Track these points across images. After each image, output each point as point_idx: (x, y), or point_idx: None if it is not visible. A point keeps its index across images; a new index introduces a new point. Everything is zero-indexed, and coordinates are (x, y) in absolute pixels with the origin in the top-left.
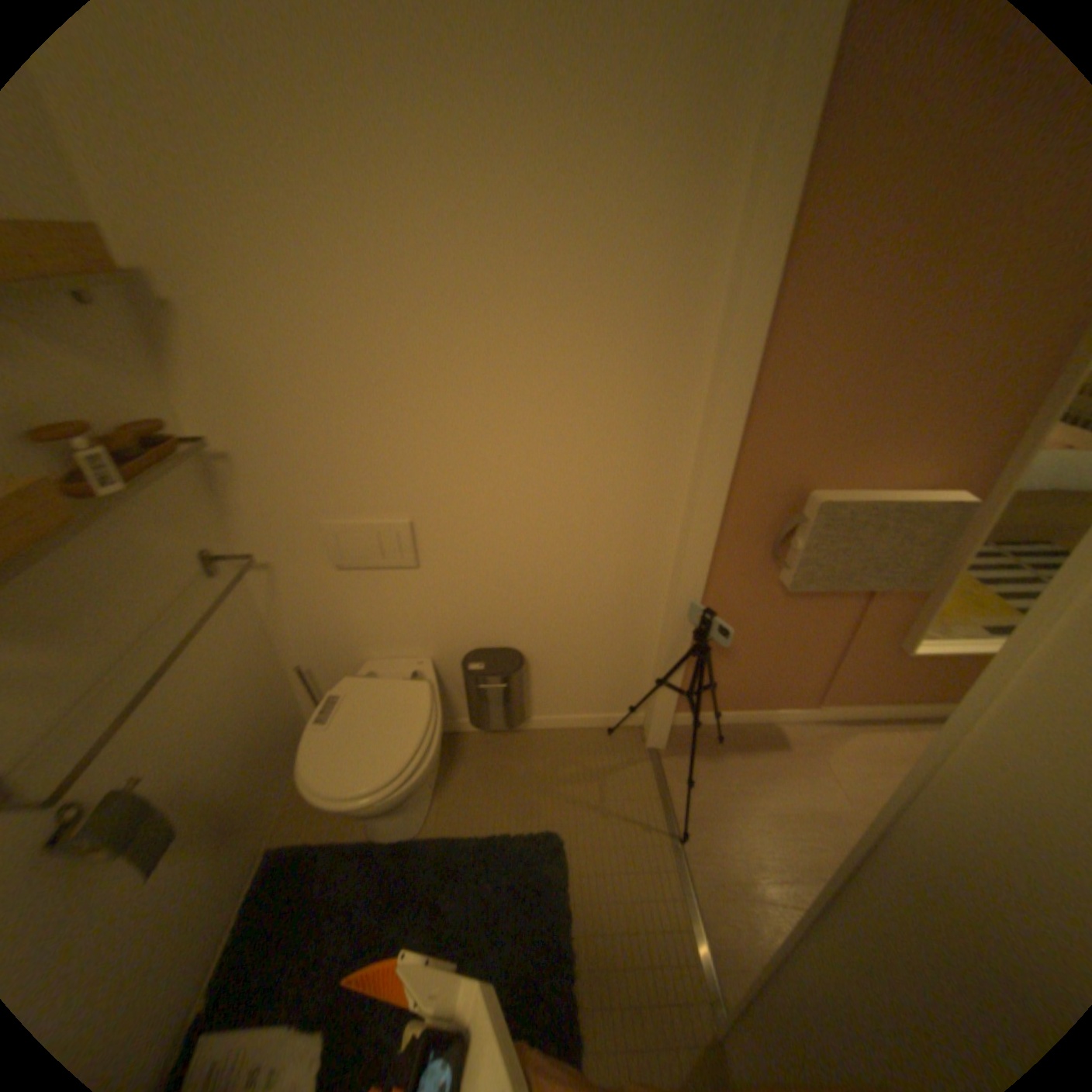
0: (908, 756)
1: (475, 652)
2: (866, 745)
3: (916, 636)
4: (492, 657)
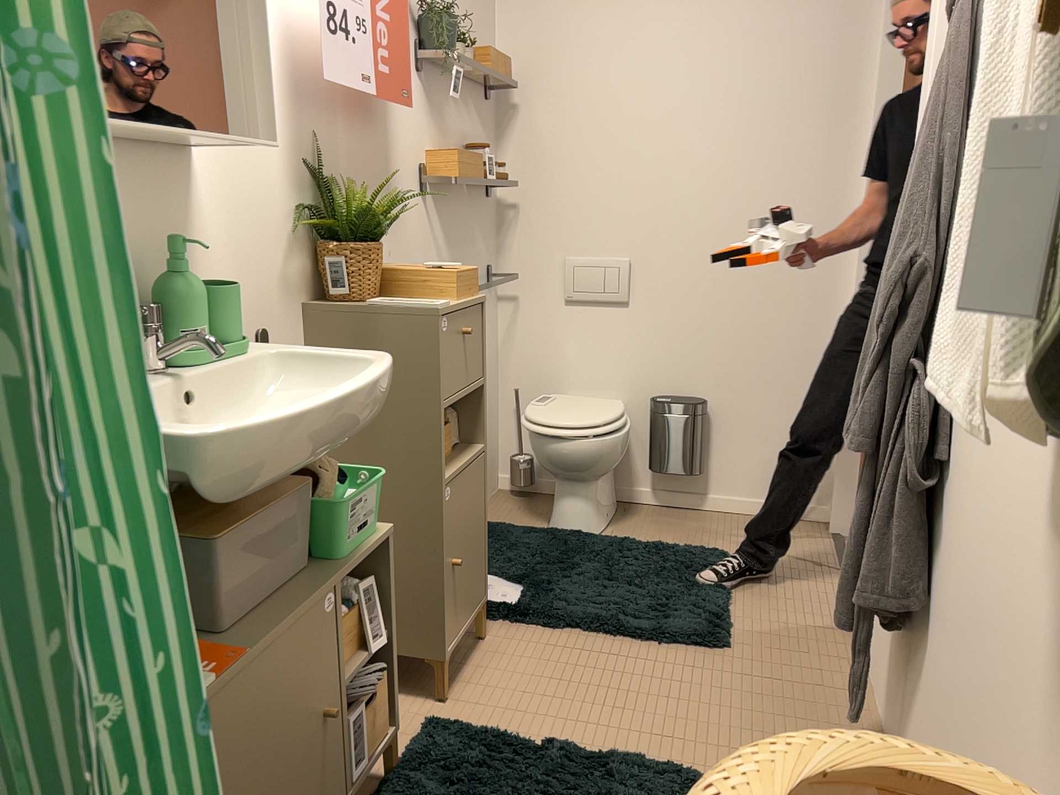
0: None
1: (665, 397)
2: None
3: None
4: (680, 399)
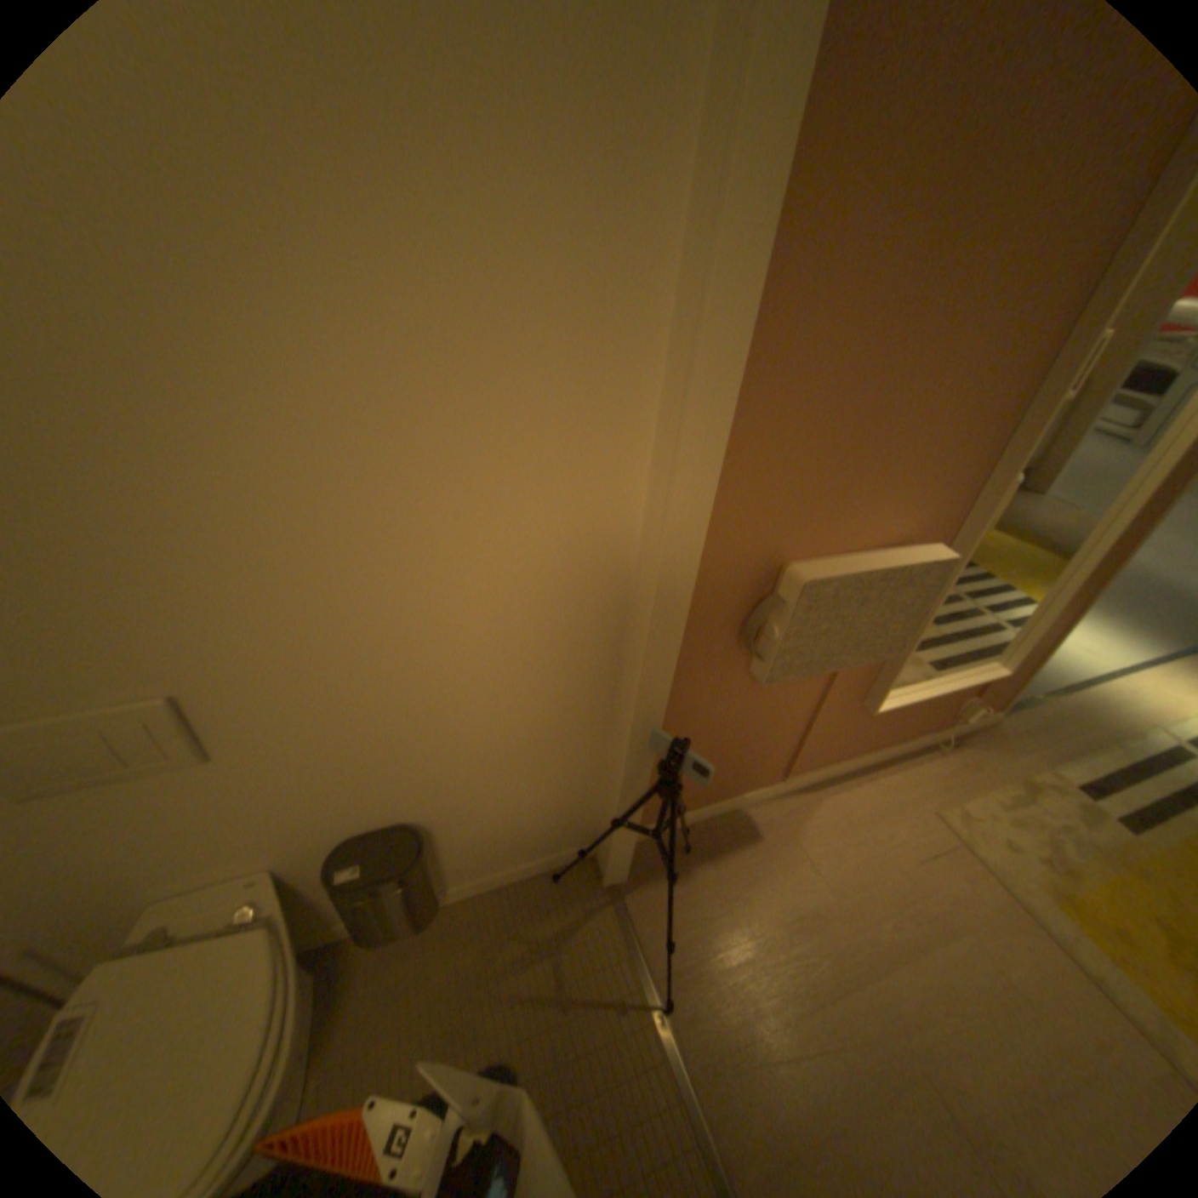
0: (872, 814)
1: (340, 847)
2: (832, 811)
3: (880, 695)
4: (370, 851)
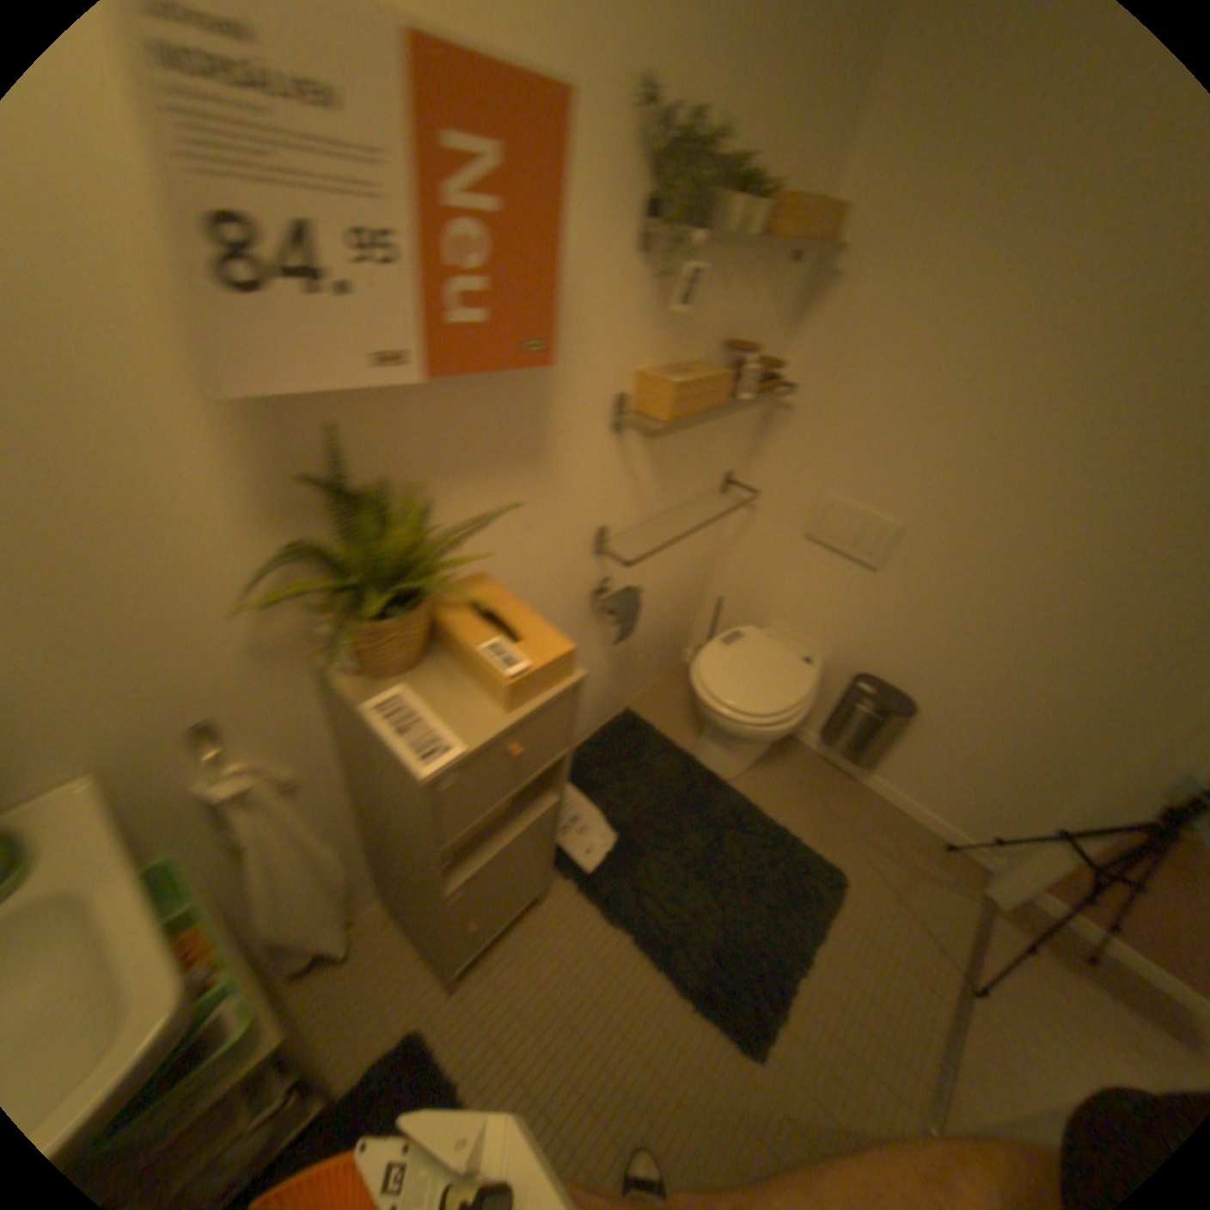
0: None
1: (872, 678)
2: None
3: None
4: (887, 692)
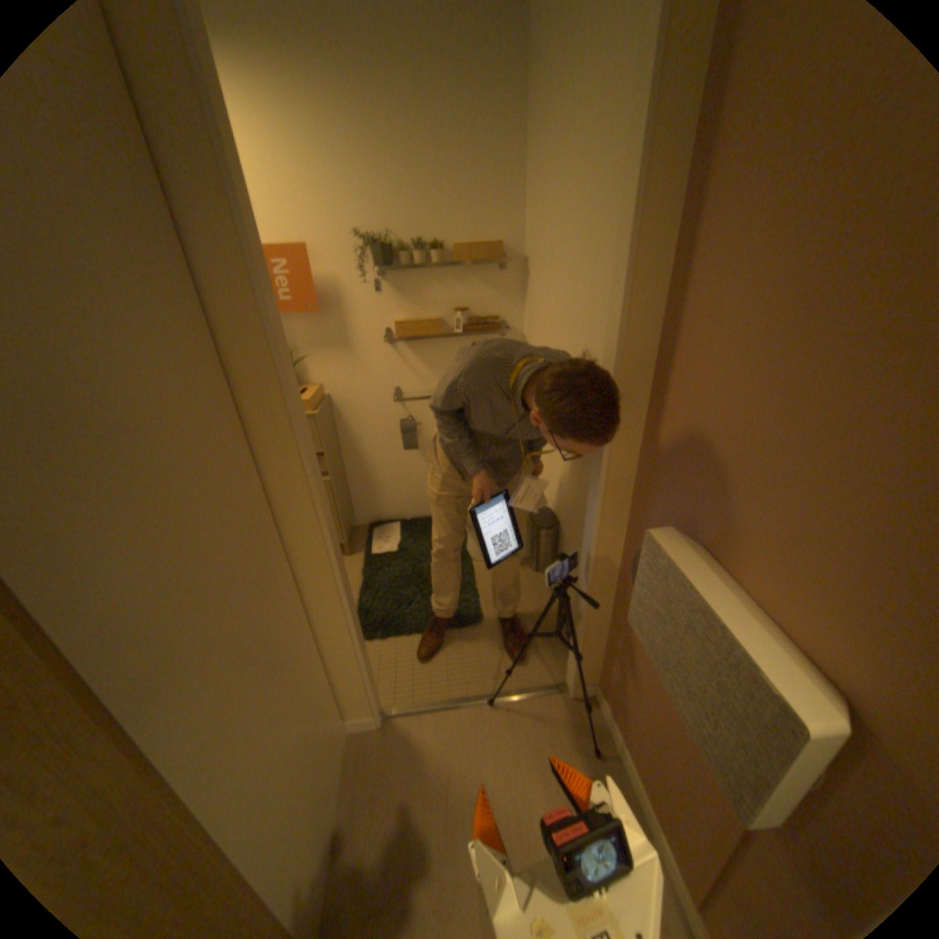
0: None
1: (548, 509)
2: None
3: None
4: (546, 516)
